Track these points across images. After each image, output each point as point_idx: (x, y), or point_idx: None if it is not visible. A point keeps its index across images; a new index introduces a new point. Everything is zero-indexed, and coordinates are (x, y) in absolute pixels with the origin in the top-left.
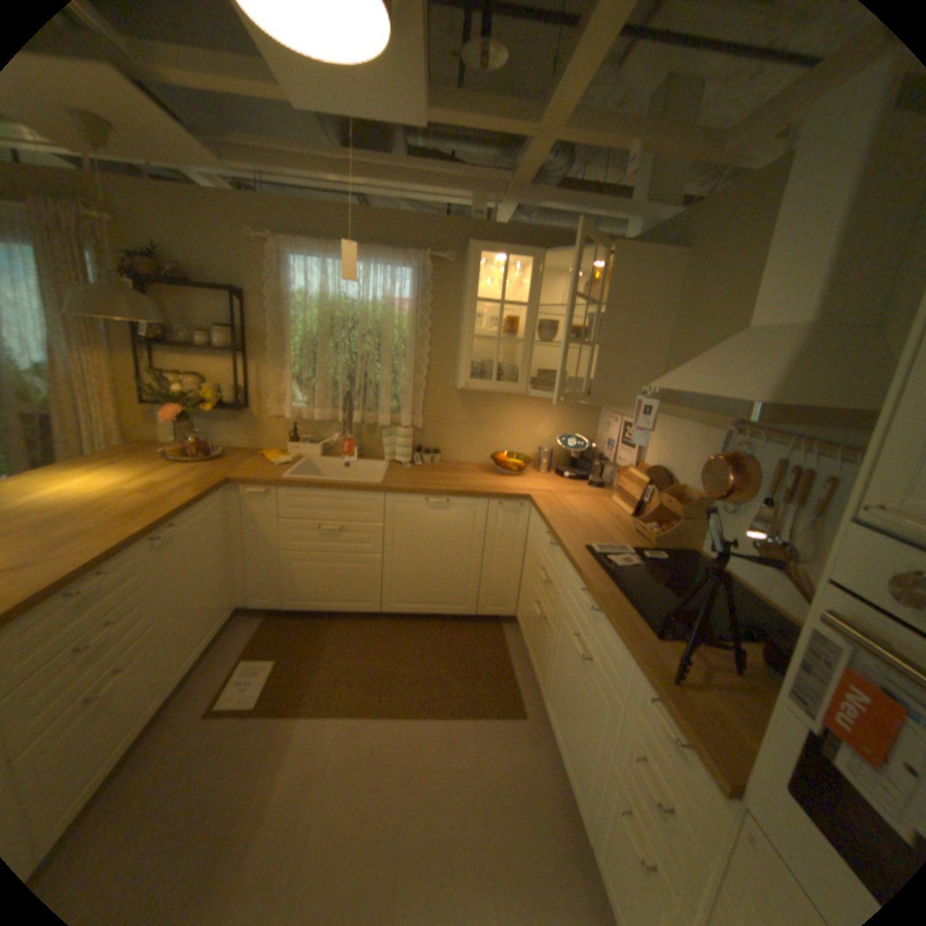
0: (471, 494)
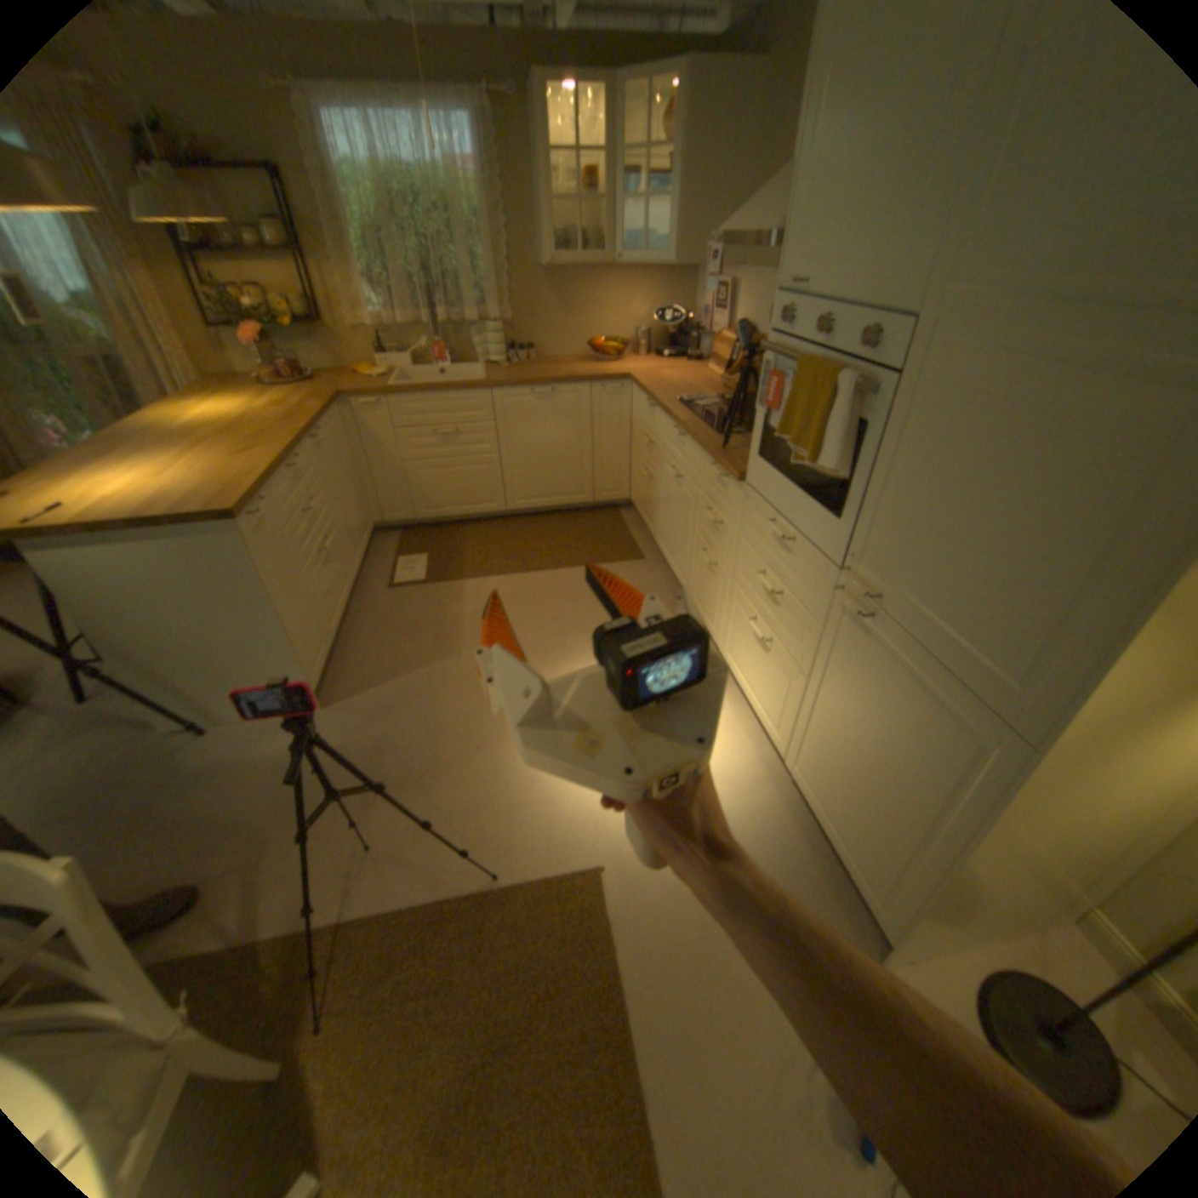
0: (573, 380)
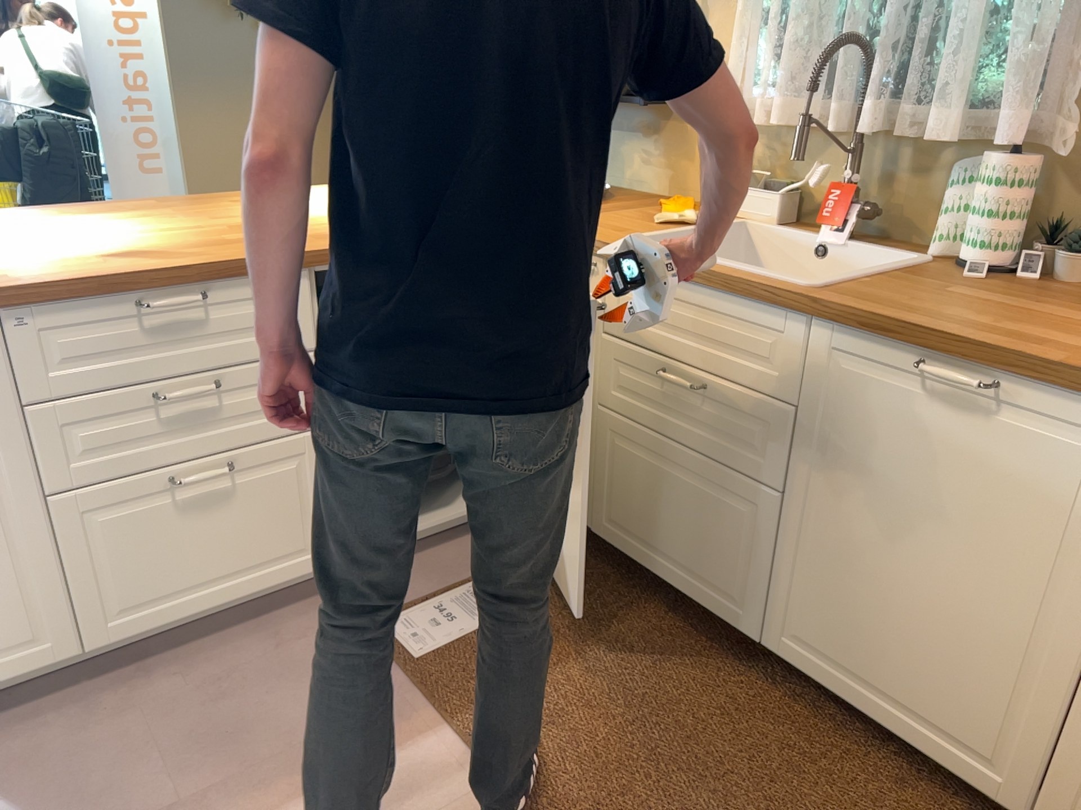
0: None
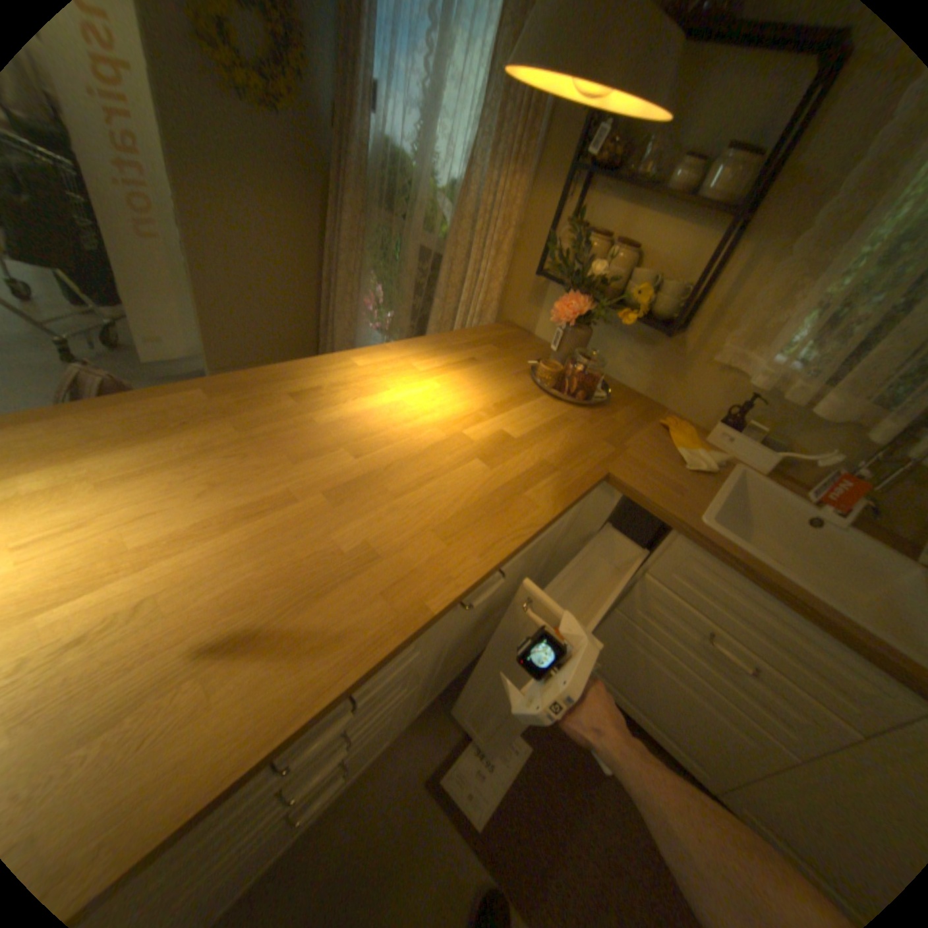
0: None
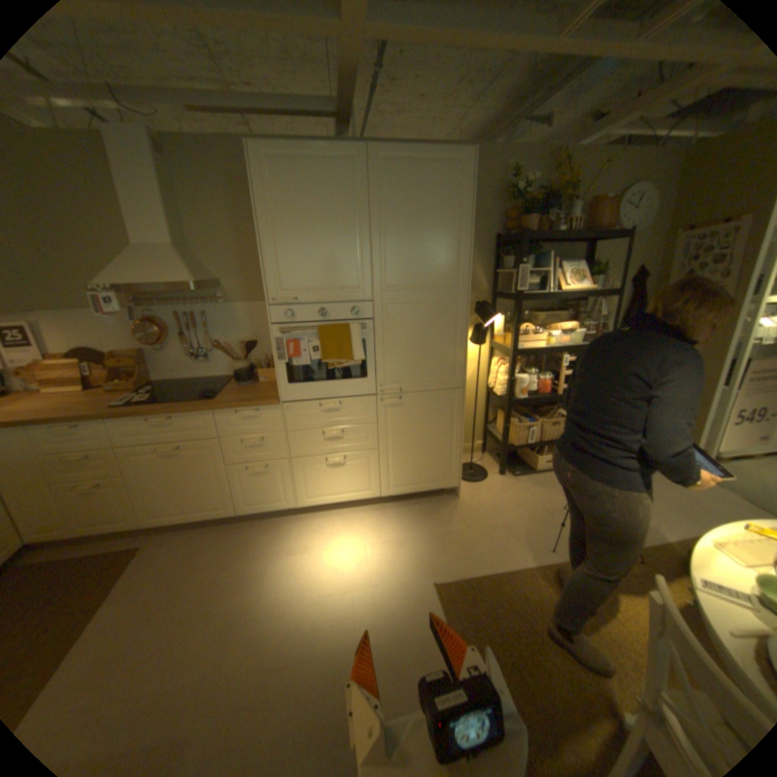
0: None
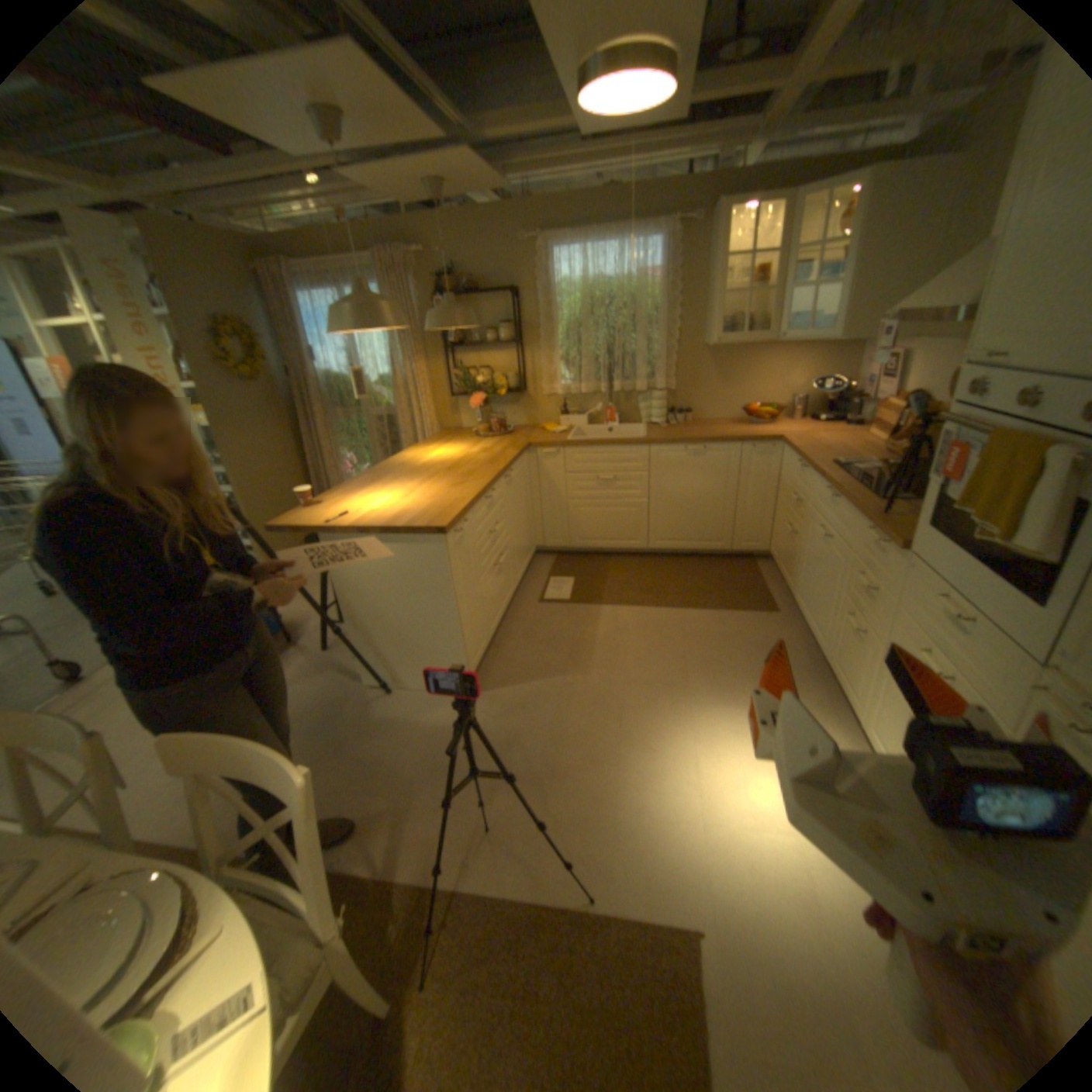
0: (725, 439)
